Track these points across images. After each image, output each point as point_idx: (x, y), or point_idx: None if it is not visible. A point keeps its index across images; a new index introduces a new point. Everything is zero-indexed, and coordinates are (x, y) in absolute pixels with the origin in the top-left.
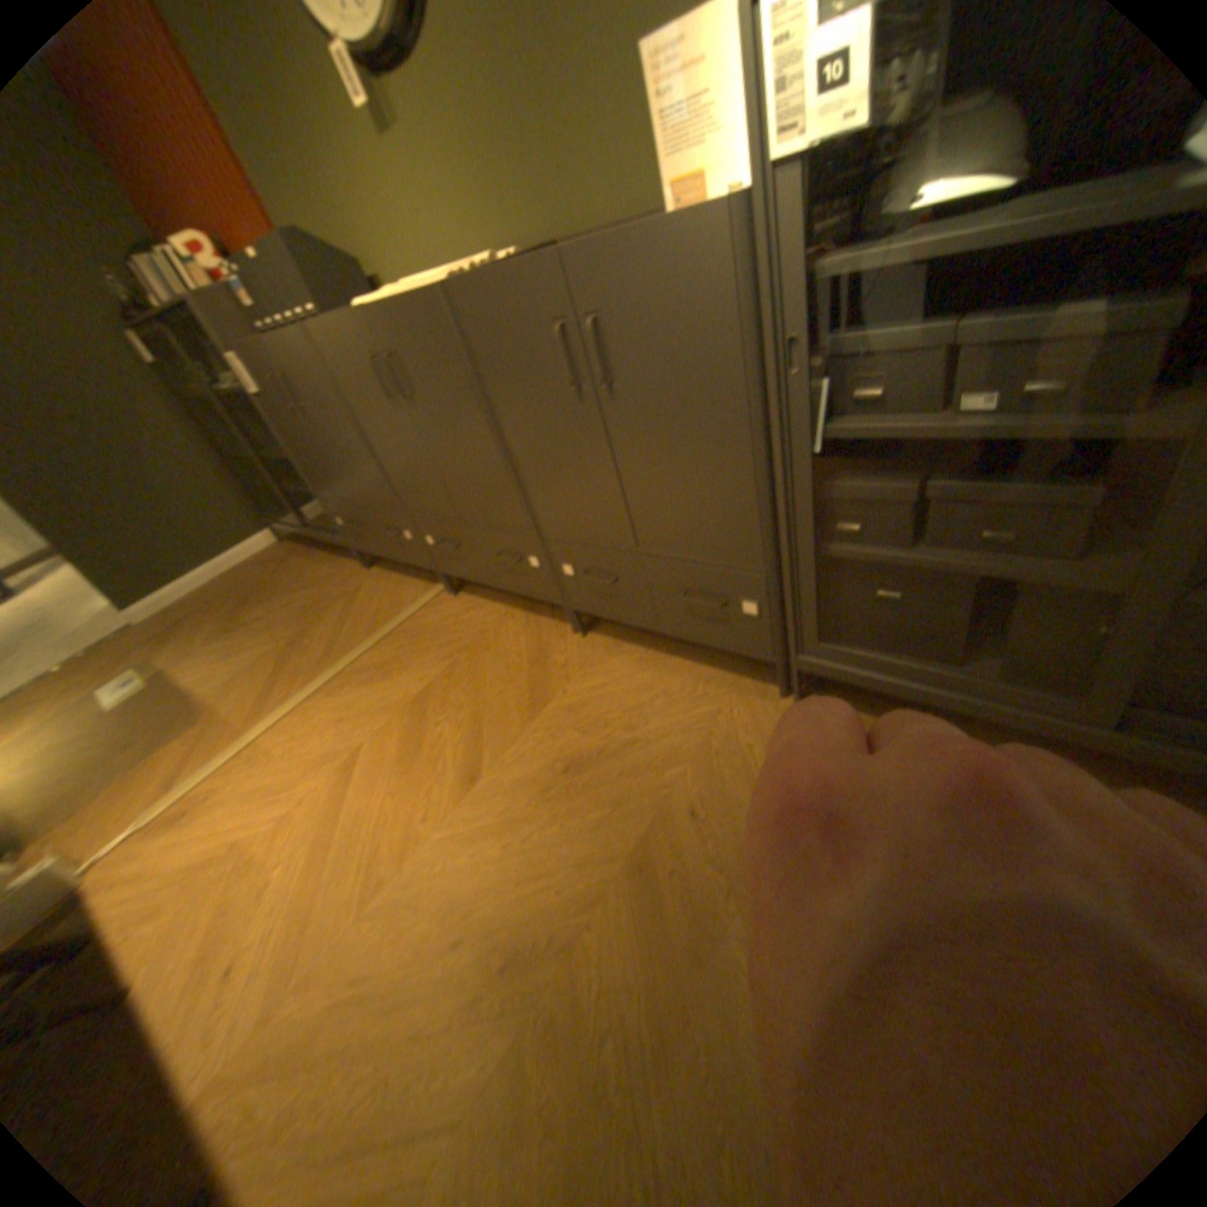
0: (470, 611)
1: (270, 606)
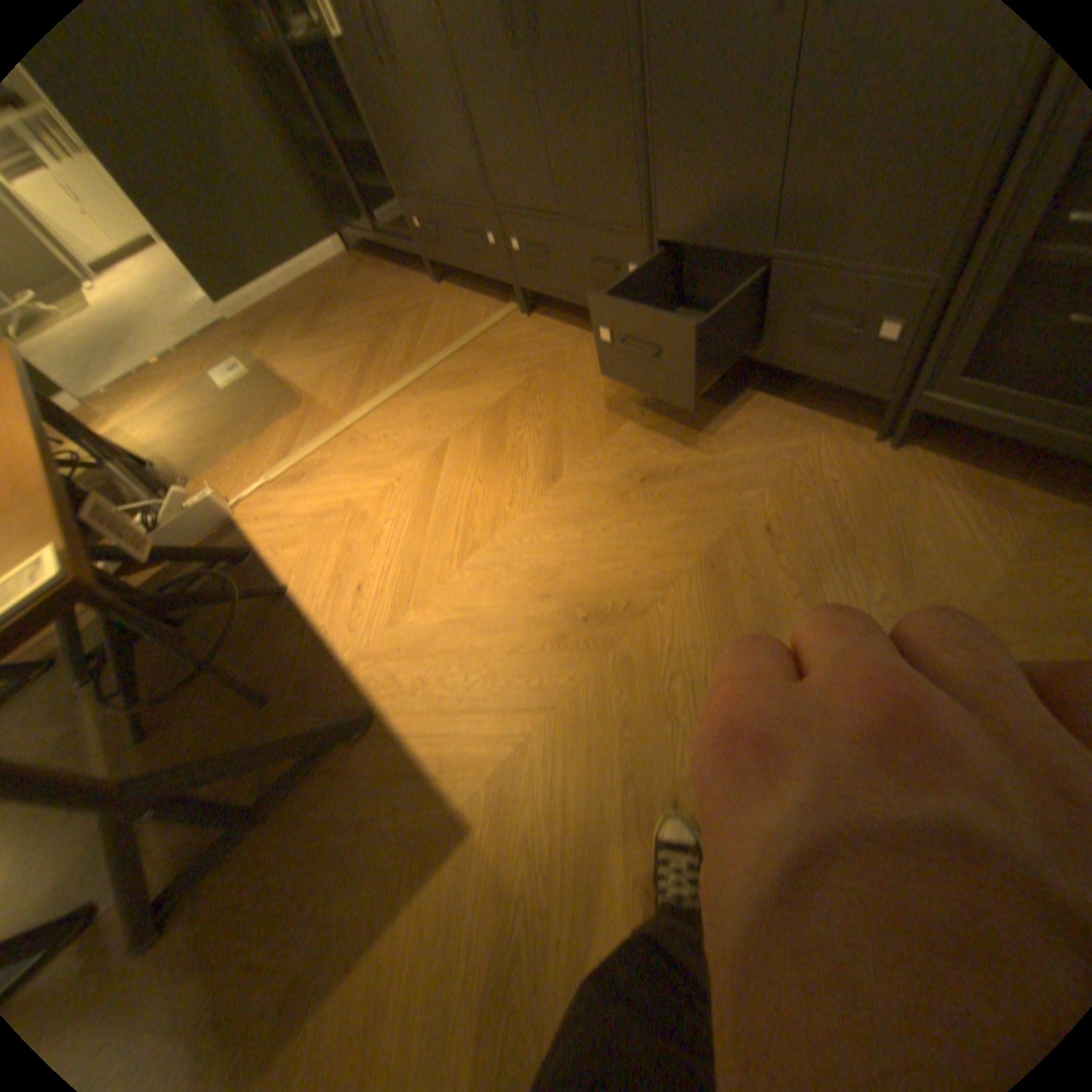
0: (543, 332)
1: (345, 313)
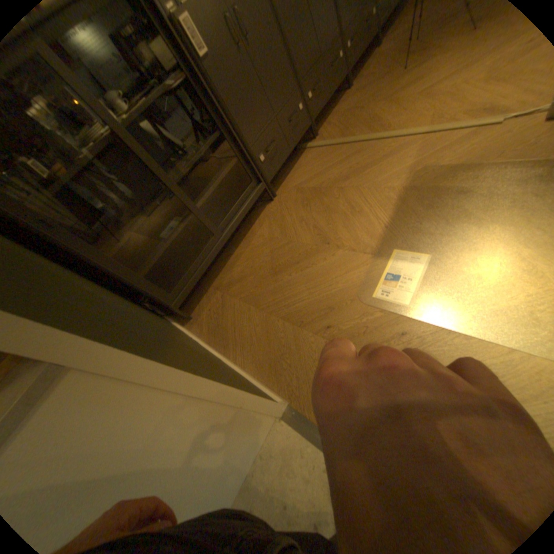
0: (331, 122)
1: (300, 234)
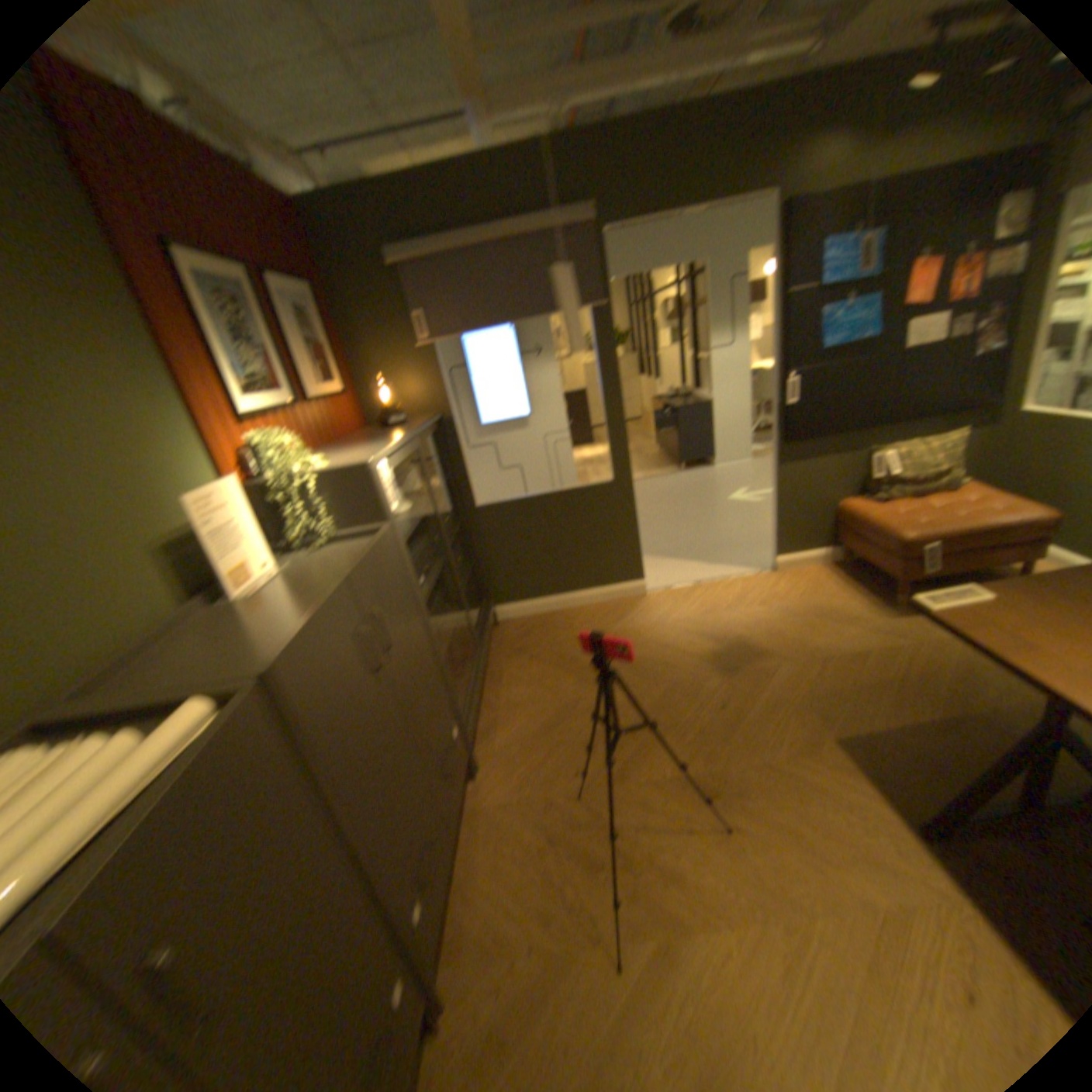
0: None
1: None
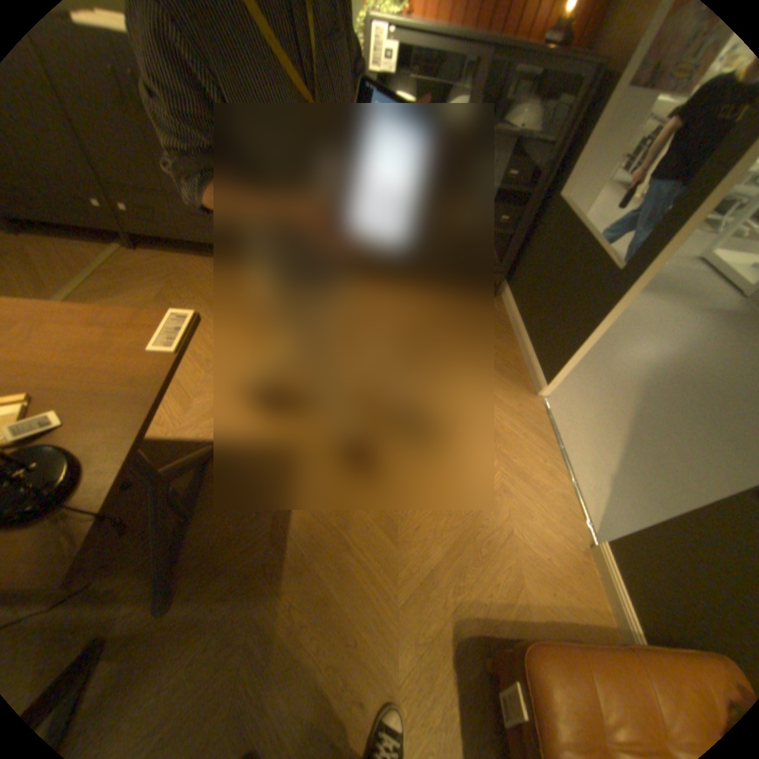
0: (155, 257)
1: None
